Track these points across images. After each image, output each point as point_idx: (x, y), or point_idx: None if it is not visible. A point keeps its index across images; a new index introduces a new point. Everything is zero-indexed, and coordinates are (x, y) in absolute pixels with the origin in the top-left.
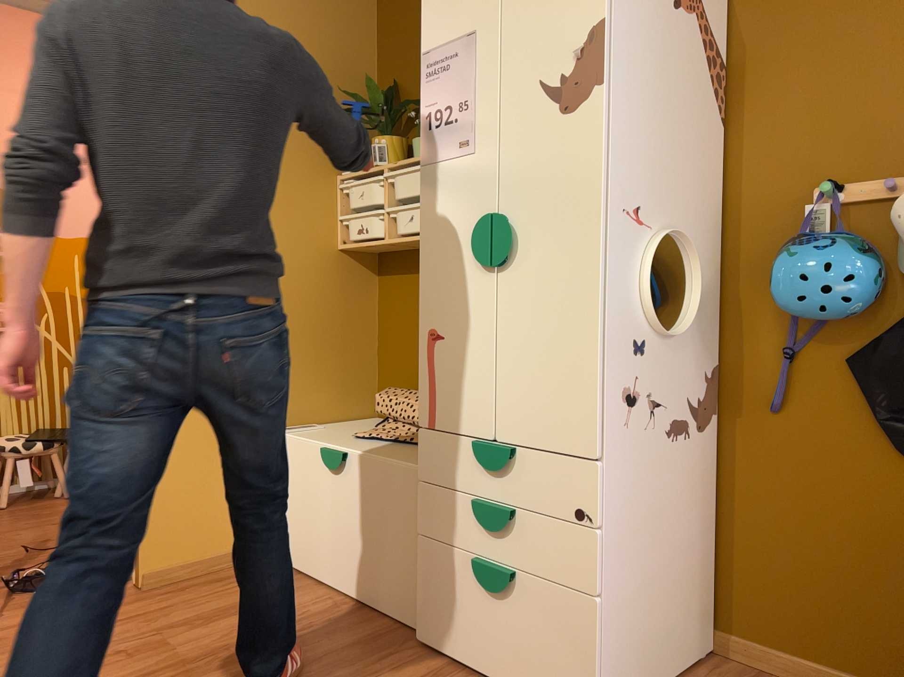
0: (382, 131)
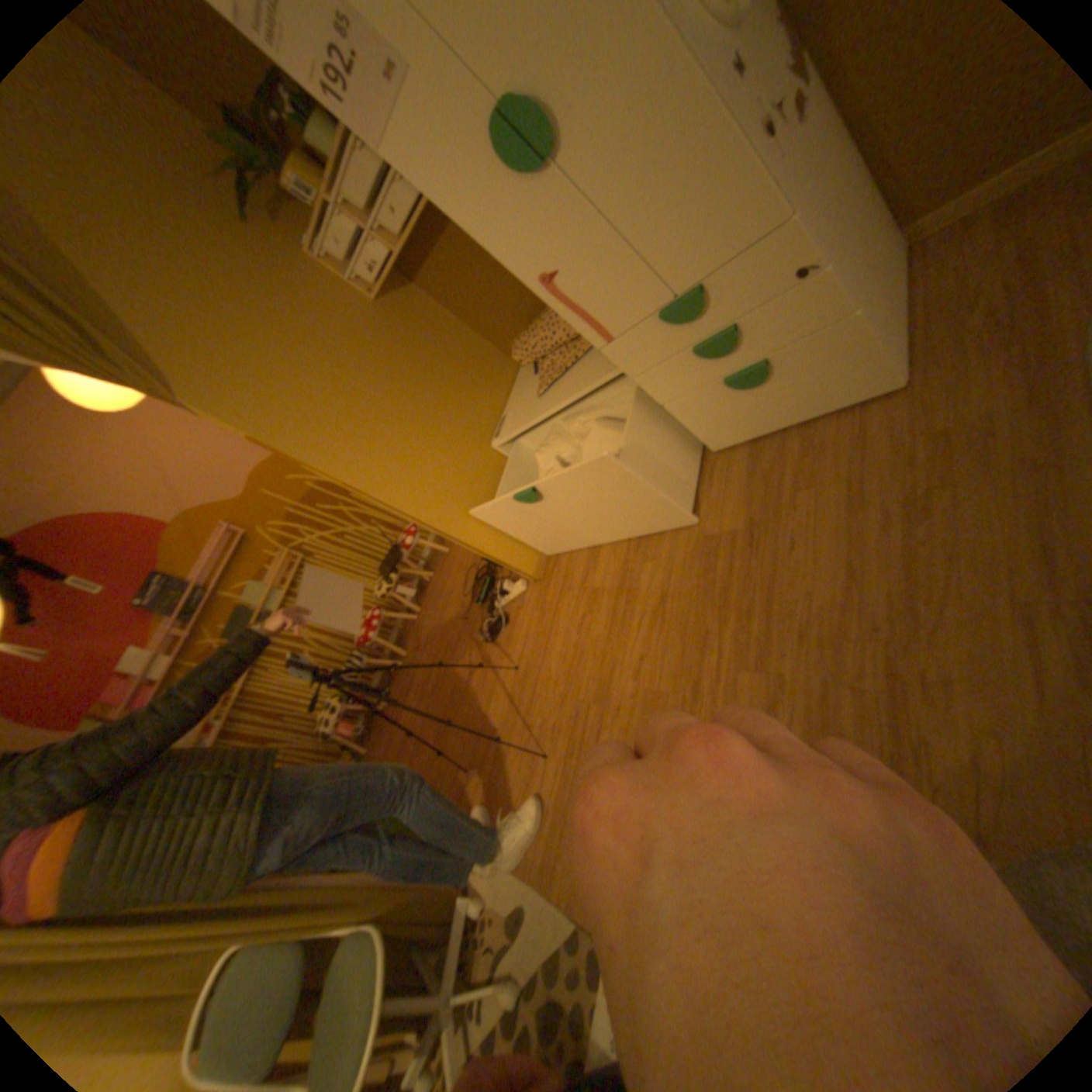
0: (268, 164)
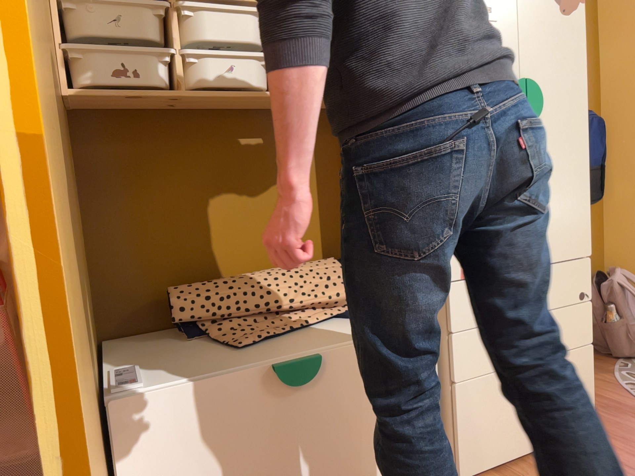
0: None
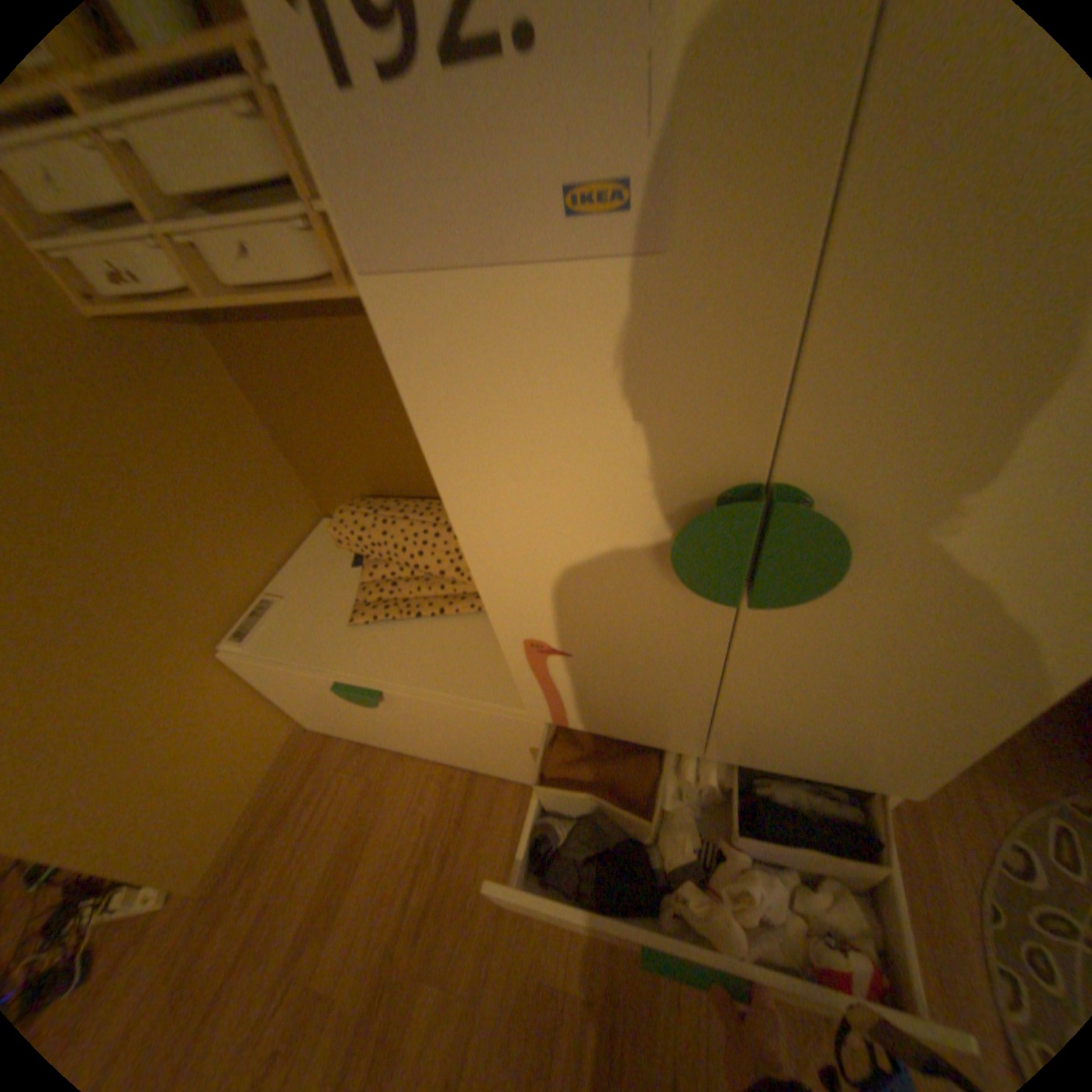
0: None
